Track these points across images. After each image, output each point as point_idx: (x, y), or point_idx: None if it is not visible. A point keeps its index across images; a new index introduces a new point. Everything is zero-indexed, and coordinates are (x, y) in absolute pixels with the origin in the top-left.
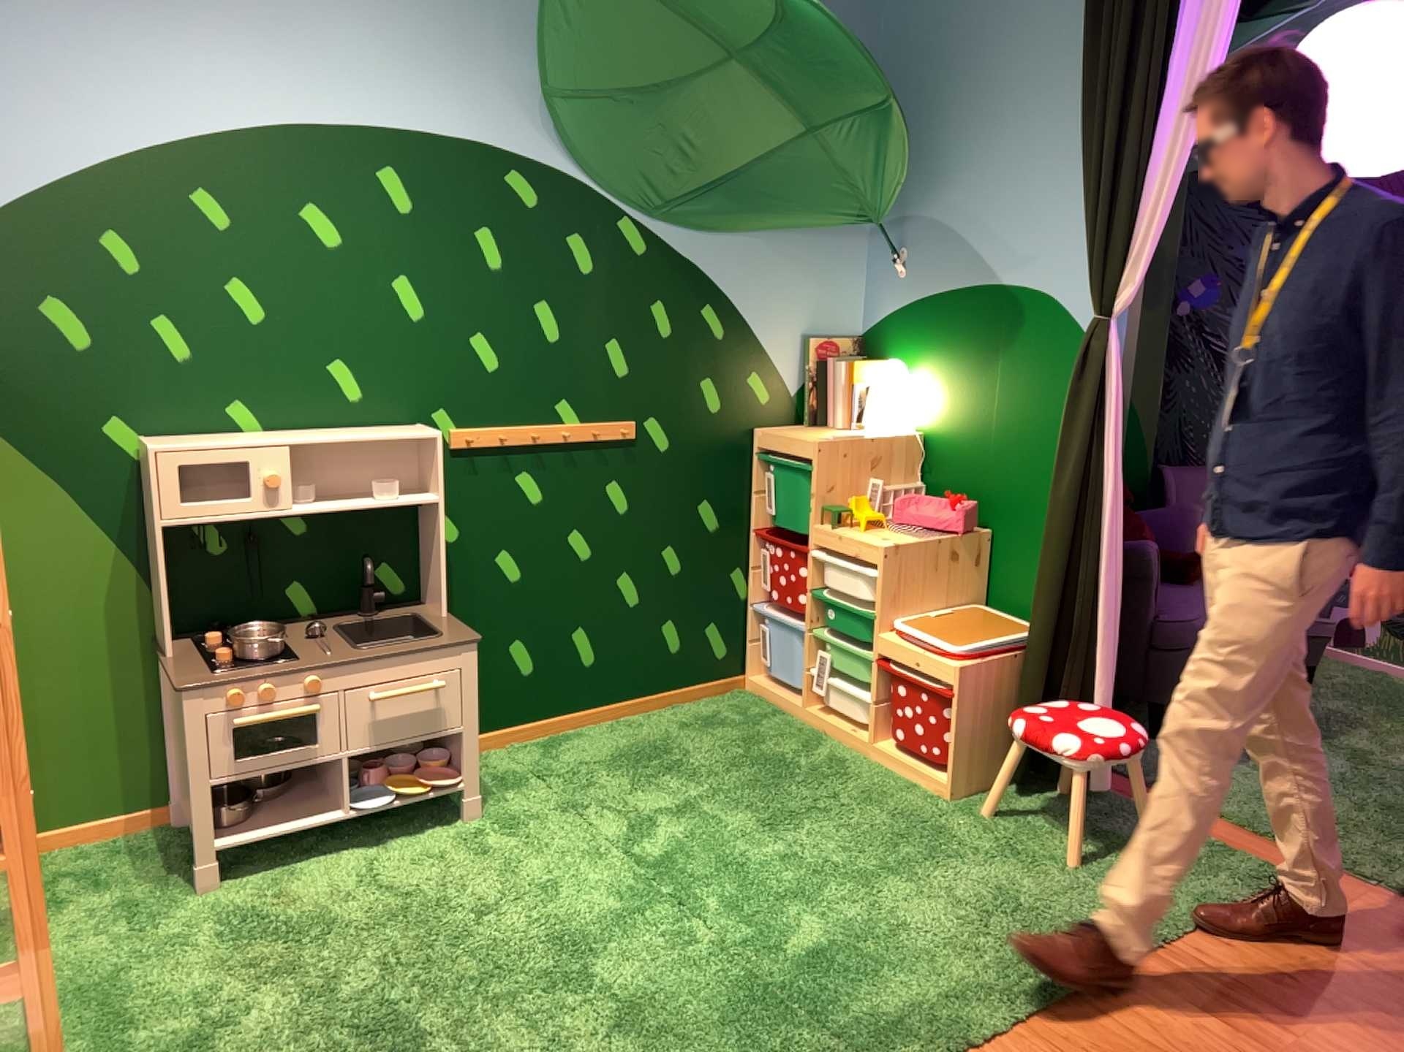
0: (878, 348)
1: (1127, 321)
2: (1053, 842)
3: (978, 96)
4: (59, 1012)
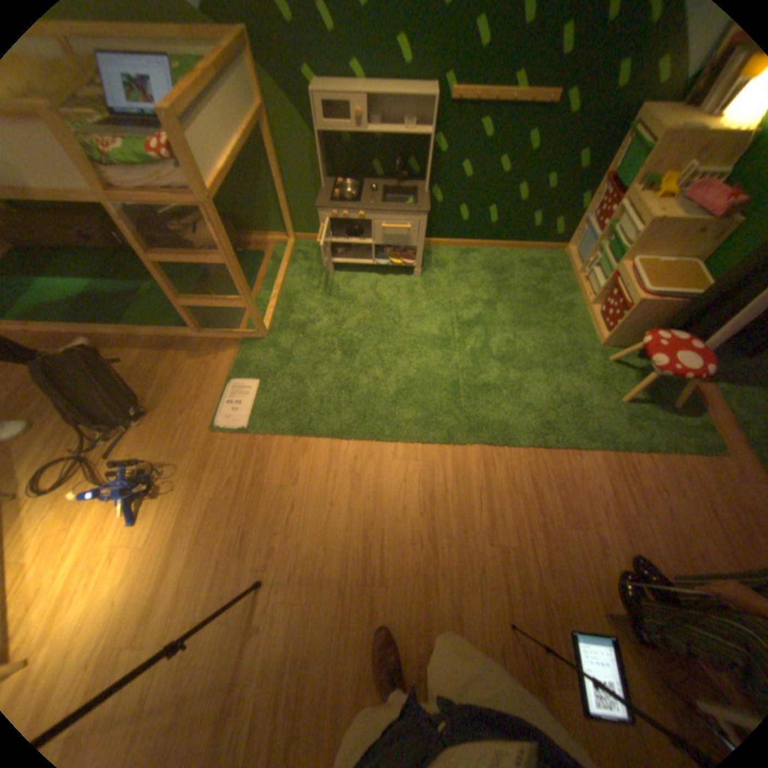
0: None
1: None
2: (627, 387)
3: None
4: (278, 300)
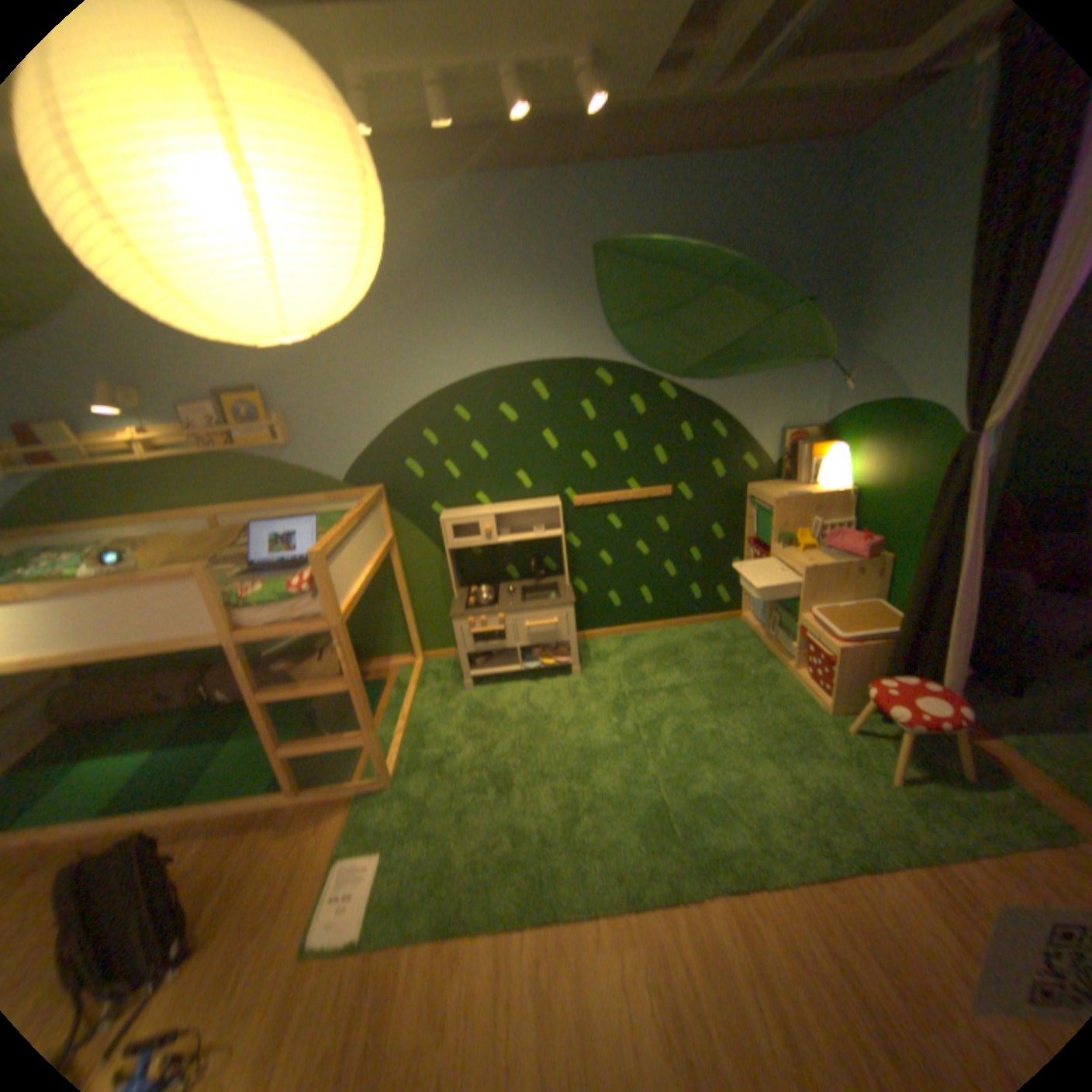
0: (833, 434)
1: (1001, 432)
2: (891, 765)
3: (907, 266)
4: (406, 736)
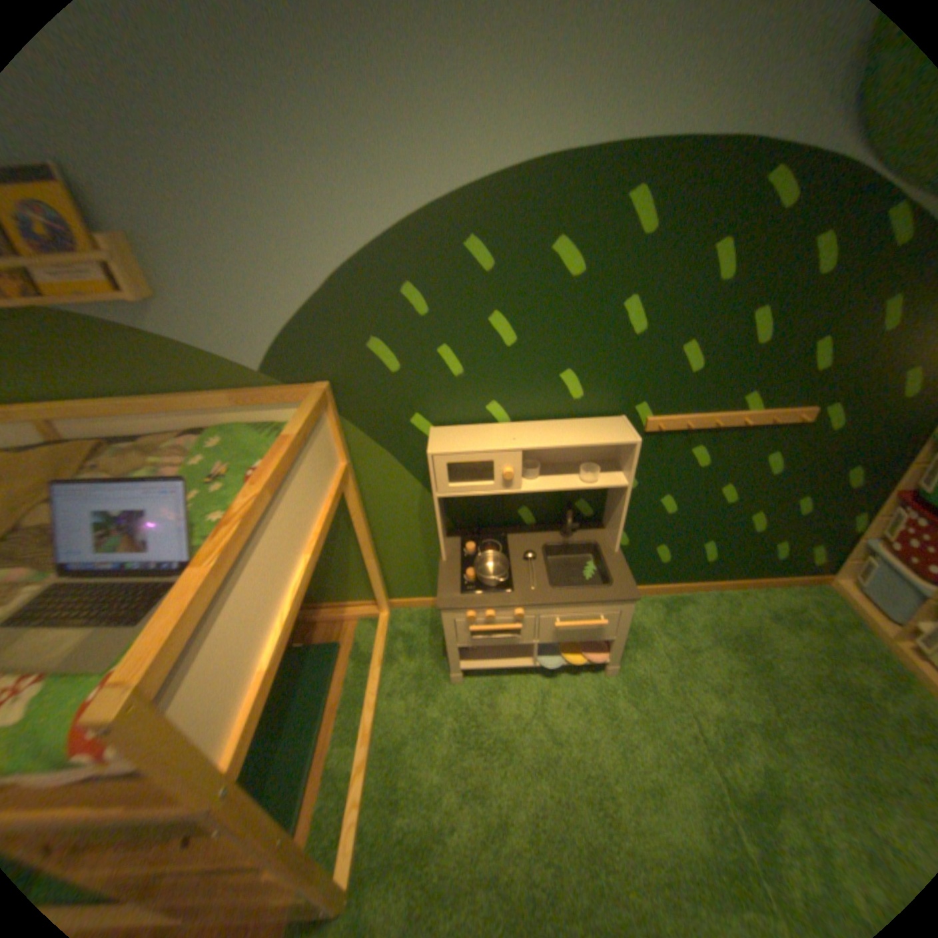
0: None
1: None
2: None
3: None
4: (368, 772)
